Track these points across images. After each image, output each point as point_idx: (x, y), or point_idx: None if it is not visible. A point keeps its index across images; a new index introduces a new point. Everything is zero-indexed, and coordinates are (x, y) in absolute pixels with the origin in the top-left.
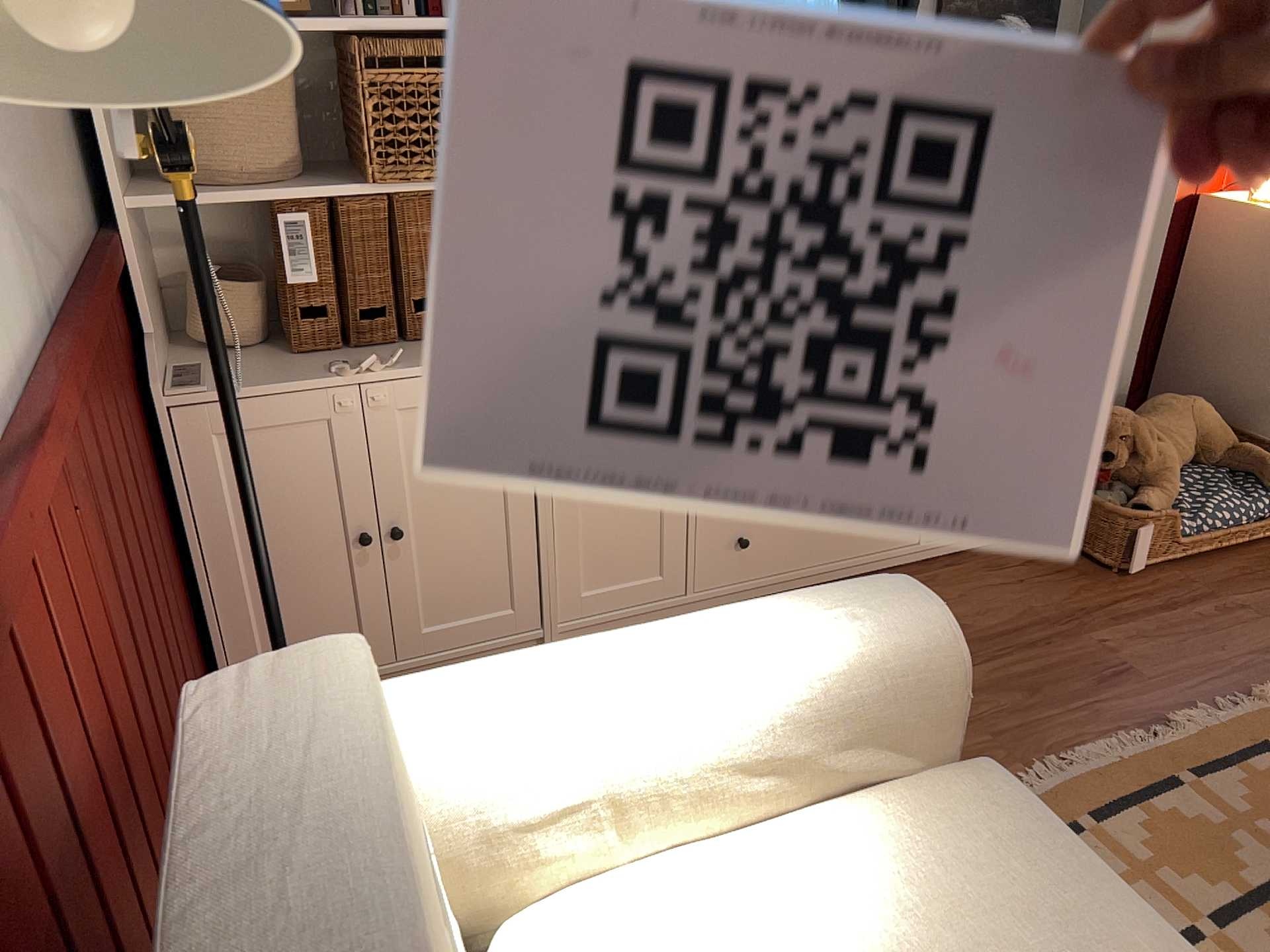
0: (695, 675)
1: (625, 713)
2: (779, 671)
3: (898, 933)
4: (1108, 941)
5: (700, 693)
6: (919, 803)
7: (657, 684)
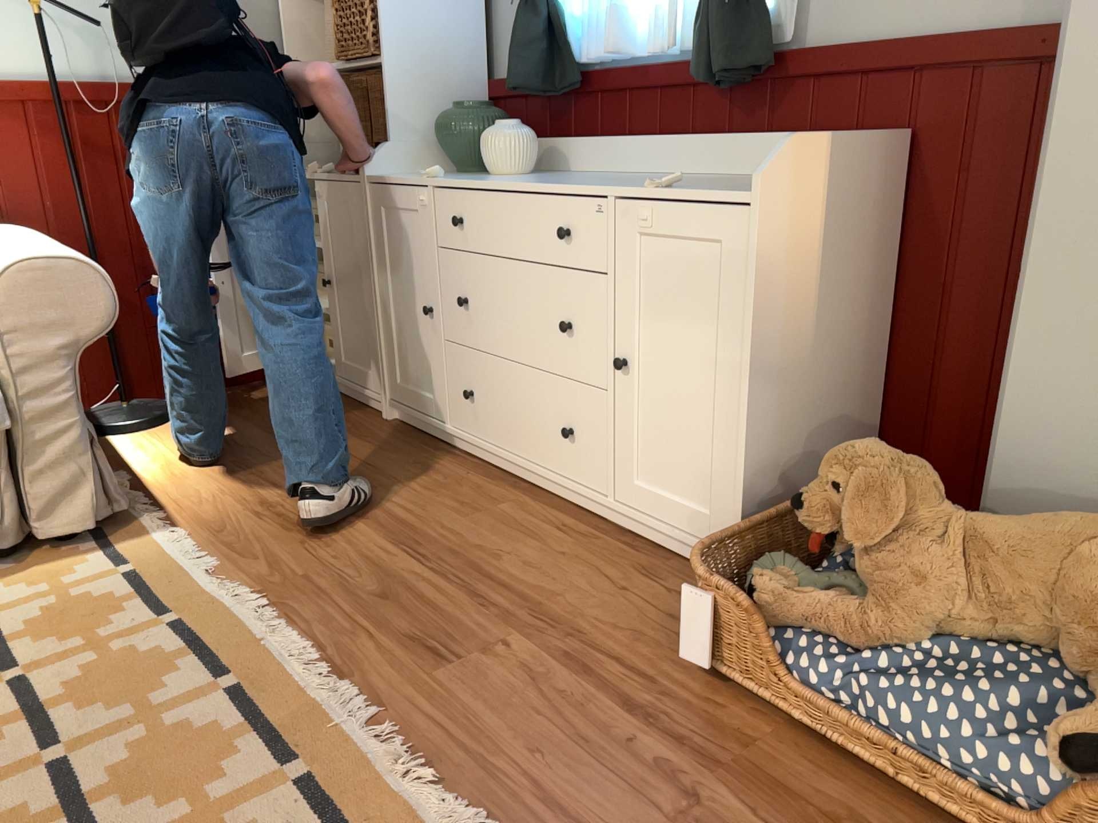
0: None
1: None
2: None
3: None
4: None
5: None
6: None
7: None
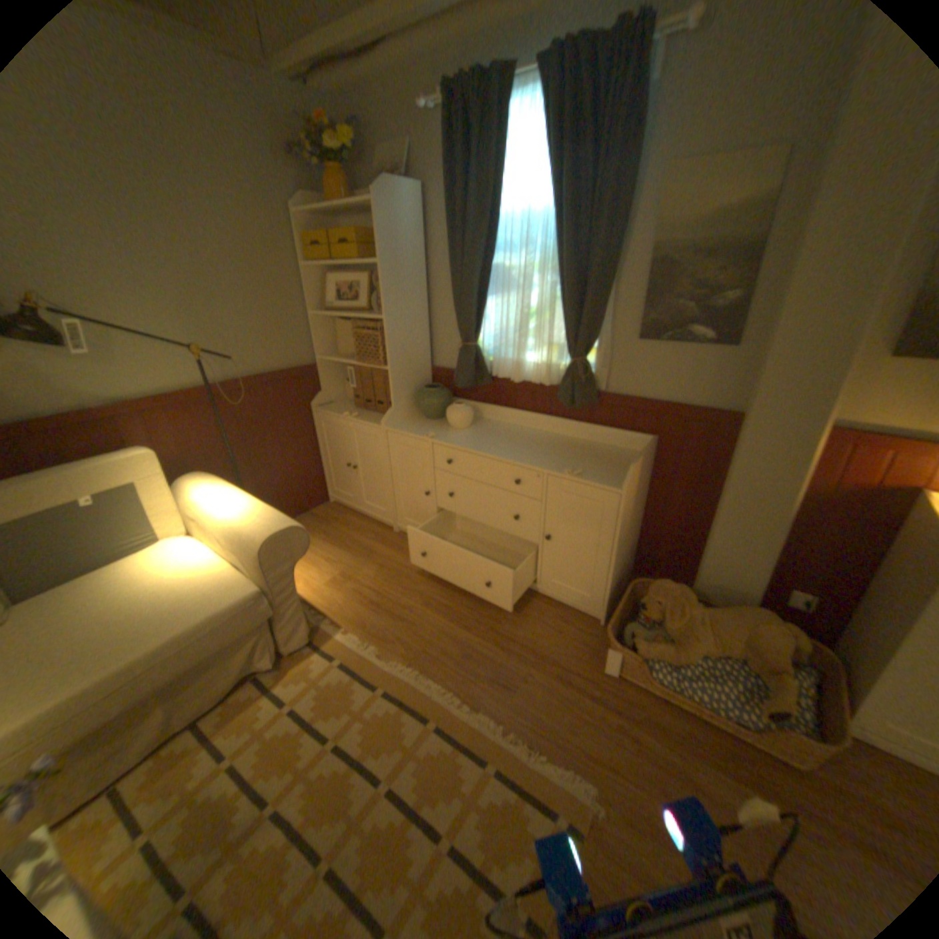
0: (225, 509)
1: (209, 507)
2: (232, 520)
3: (174, 586)
4: (170, 624)
5: (220, 513)
6: (233, 580)
7: (220, 506)
